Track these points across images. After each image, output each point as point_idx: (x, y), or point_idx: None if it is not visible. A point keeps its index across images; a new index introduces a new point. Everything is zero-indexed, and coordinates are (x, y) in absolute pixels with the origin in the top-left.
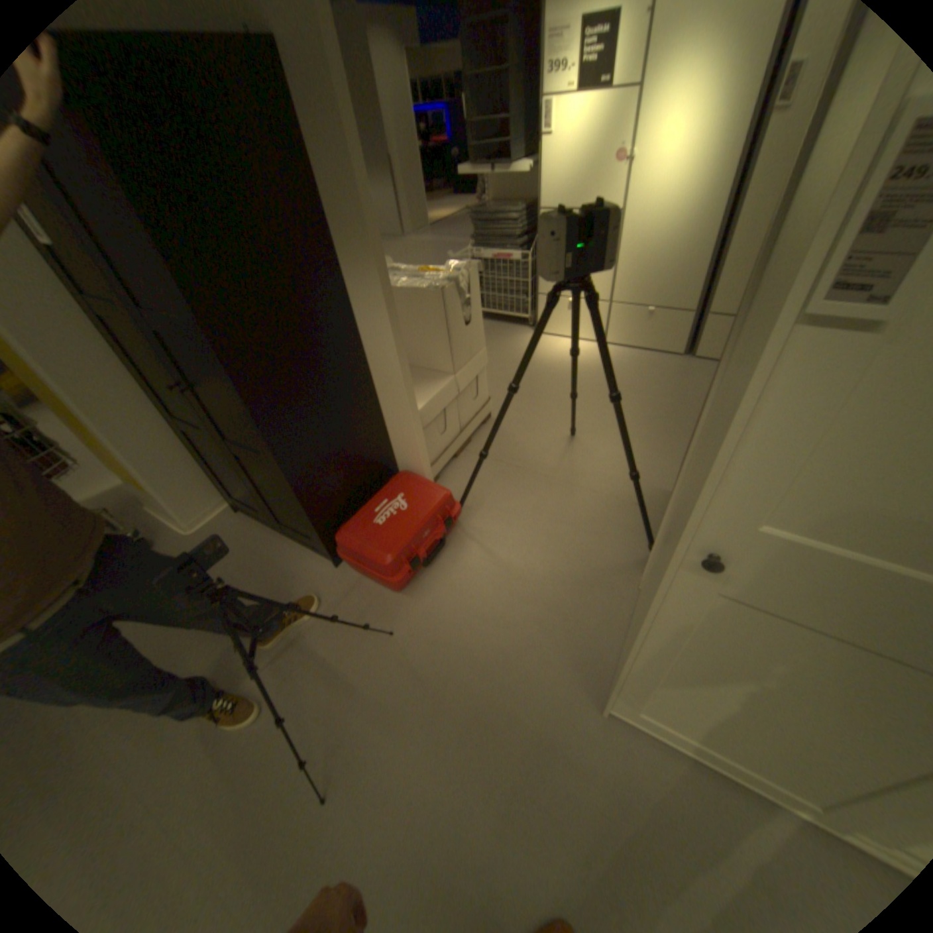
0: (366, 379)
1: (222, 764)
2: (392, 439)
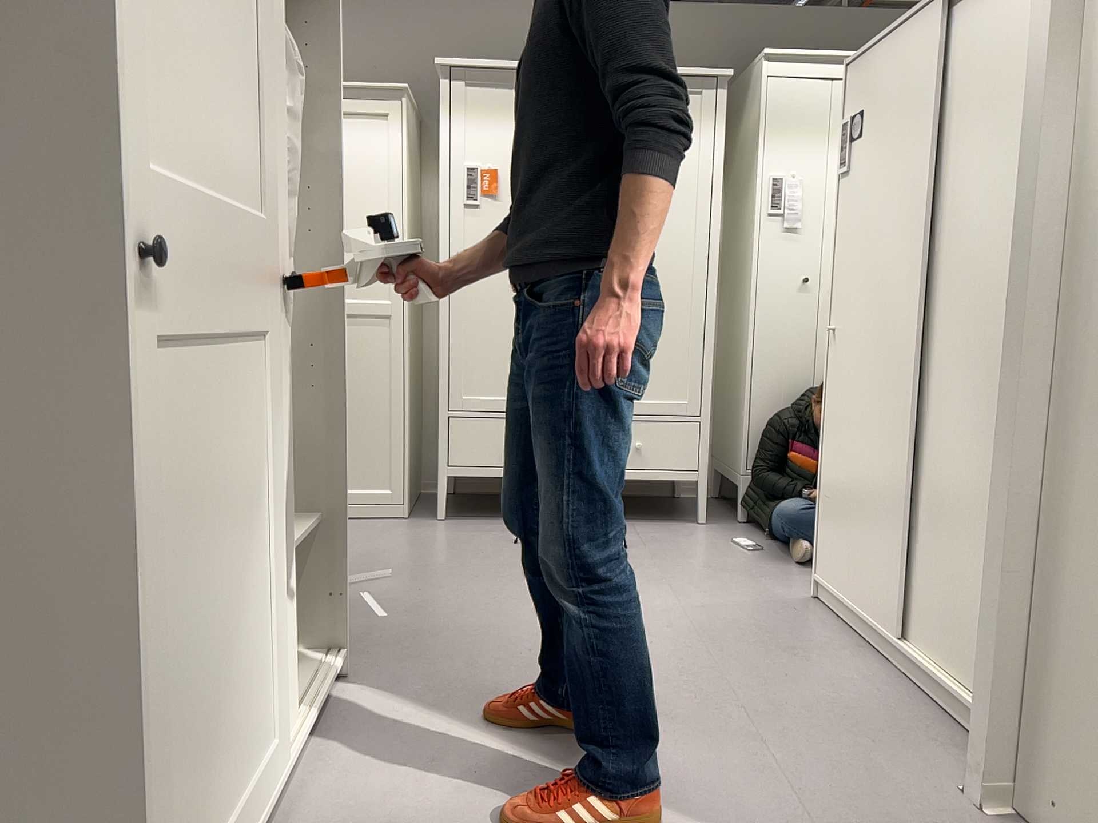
0: None
1: None
2: None
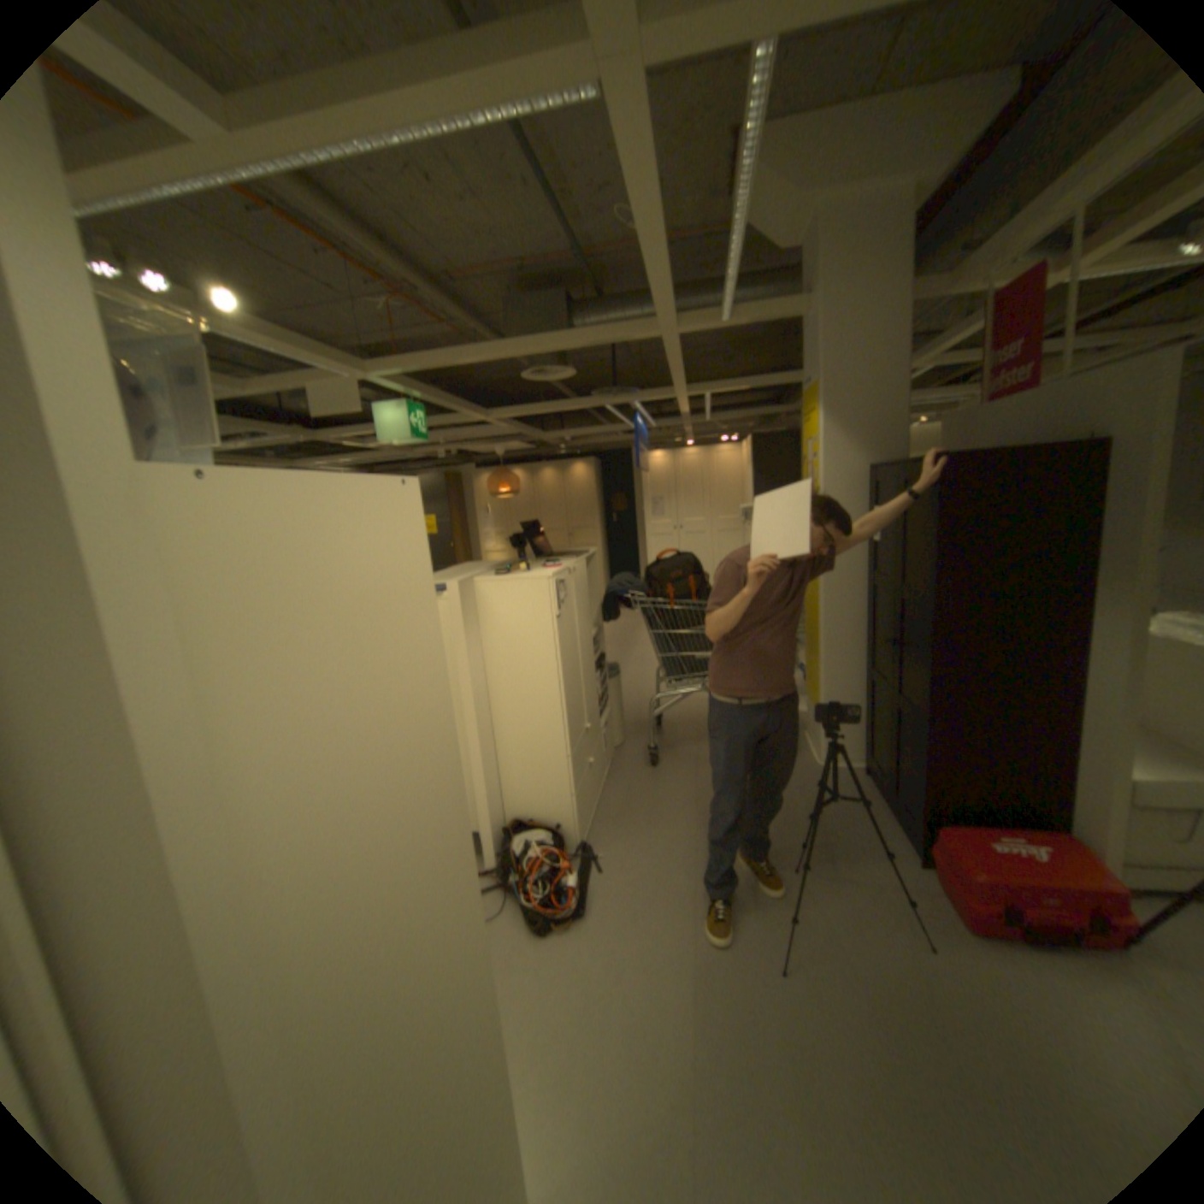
0: (1076, 710)
1: (745, 895)
2: (1080, 795)
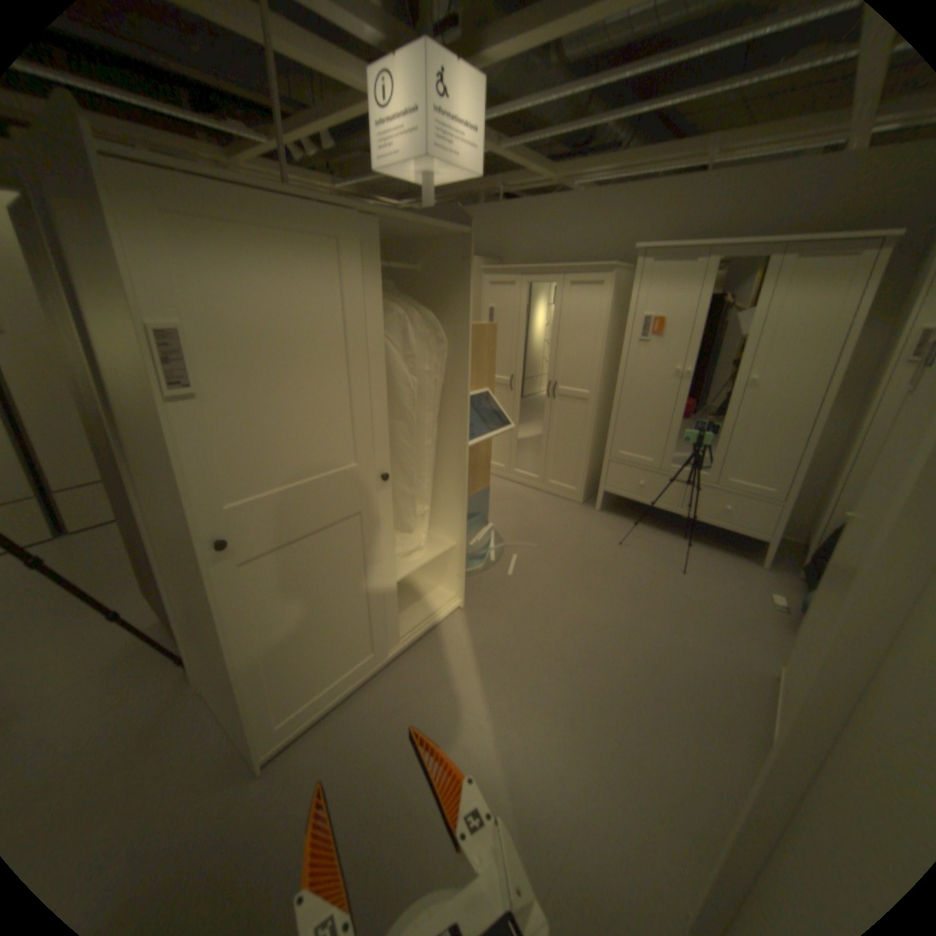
0: None
1: None
2: None
